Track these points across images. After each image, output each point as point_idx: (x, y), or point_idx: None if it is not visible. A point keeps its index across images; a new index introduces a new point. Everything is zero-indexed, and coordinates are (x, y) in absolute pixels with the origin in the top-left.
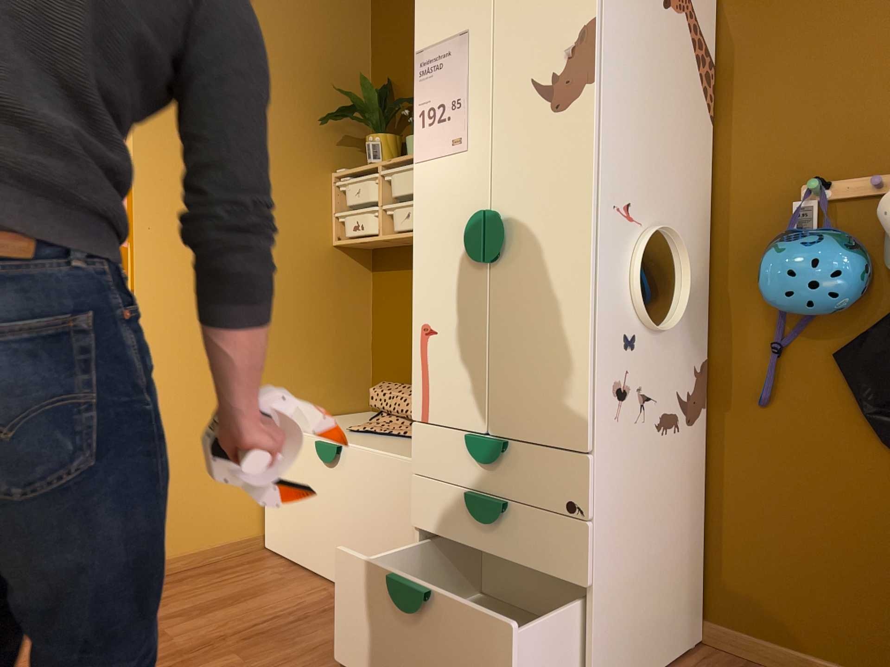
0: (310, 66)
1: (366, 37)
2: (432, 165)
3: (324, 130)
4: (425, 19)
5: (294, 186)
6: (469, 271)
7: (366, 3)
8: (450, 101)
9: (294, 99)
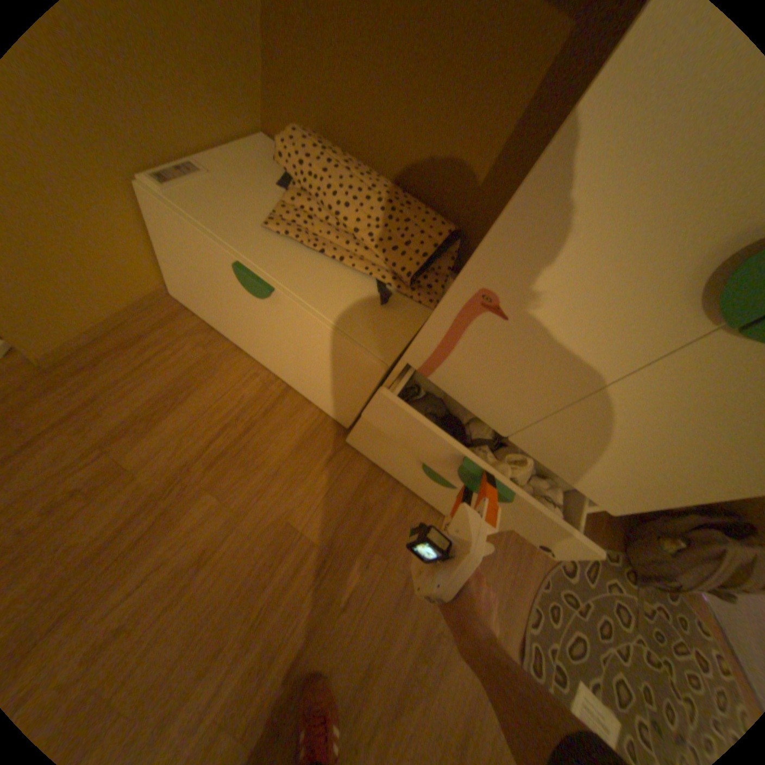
0: None
1: None
2: None
3: None
4: None
5: None
6: (668, 297)
7: None
8: None
9: None
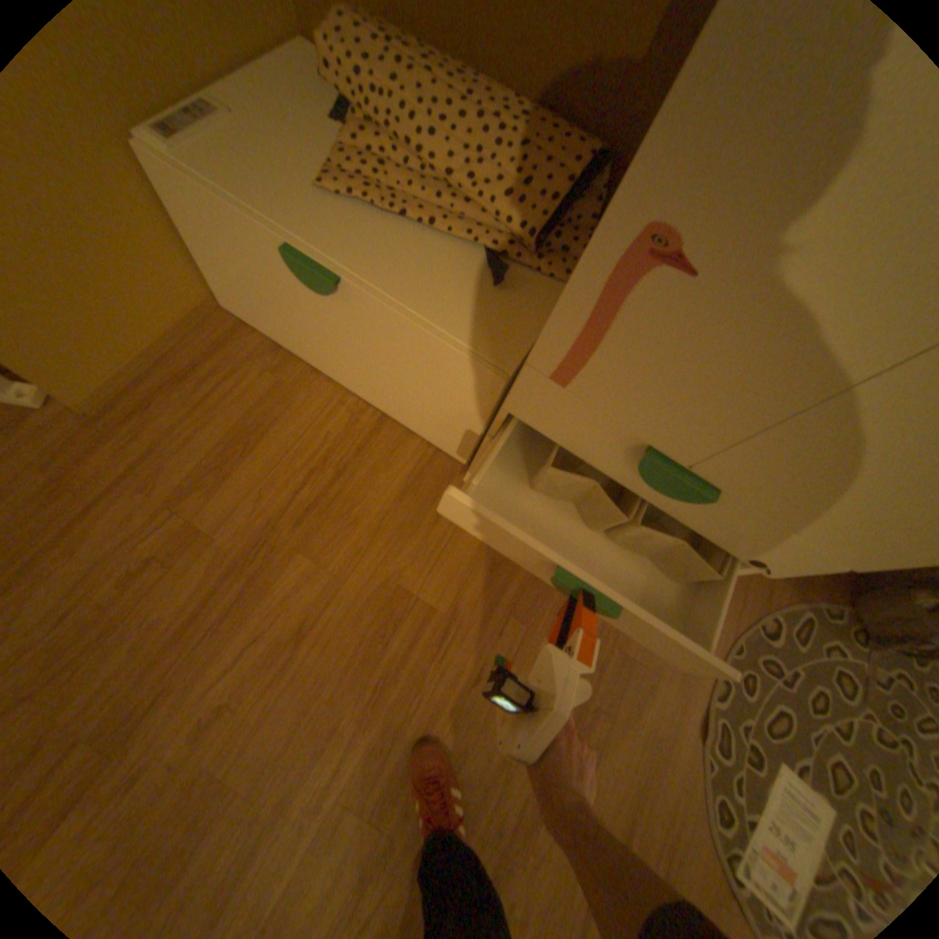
0: None
1: None
2: None
3: None
4: None
5: None
6: None
7: None
8: None
9: None
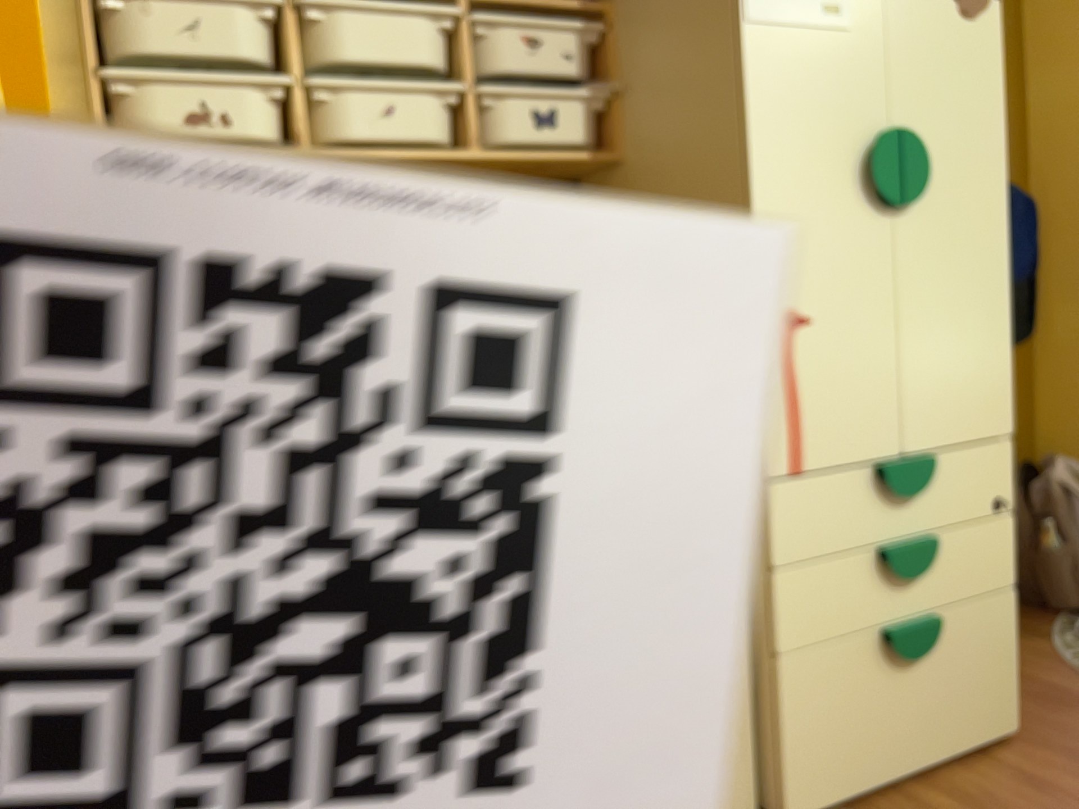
0: None
1: None
2: (785, 35)
3: None
4: None
5: None
6: (864, 220)
7: None
8: None
9: None
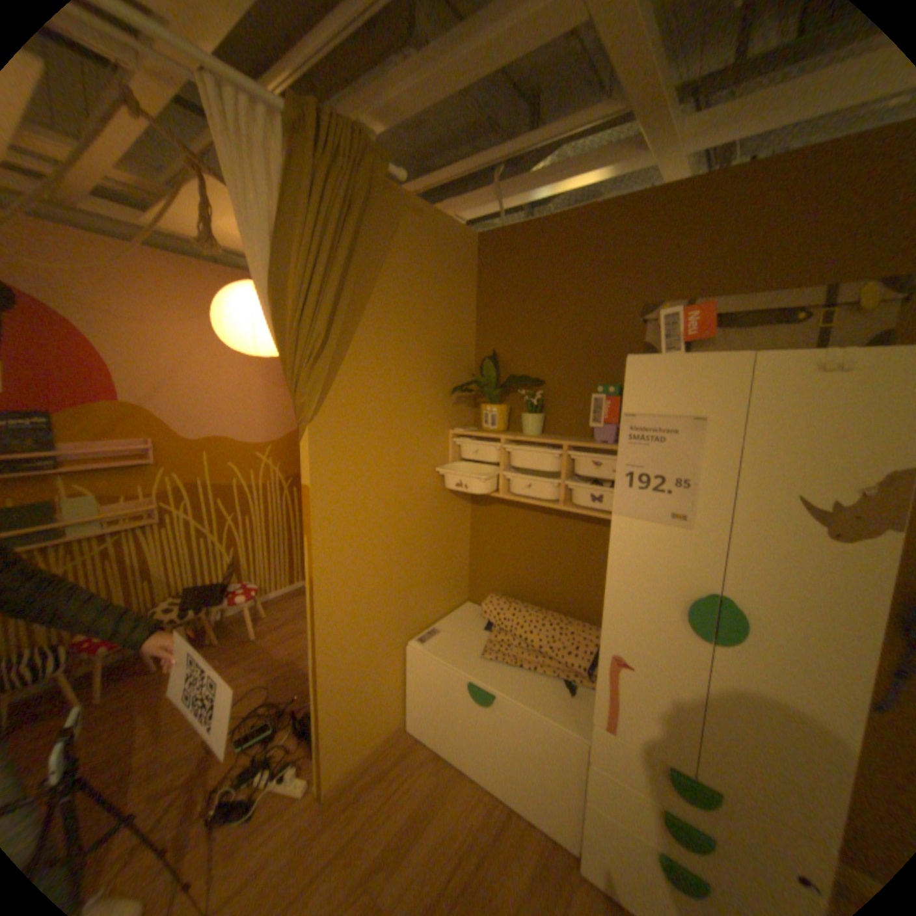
0: (436, 342)
1: (472, 309)
2: (640, 525)
3: (445, 396)
4: (641, 384)
5: (425, 449)
6: (684, 637)
7: (473, 279)
8: (673, 477)
9: (426, 374)
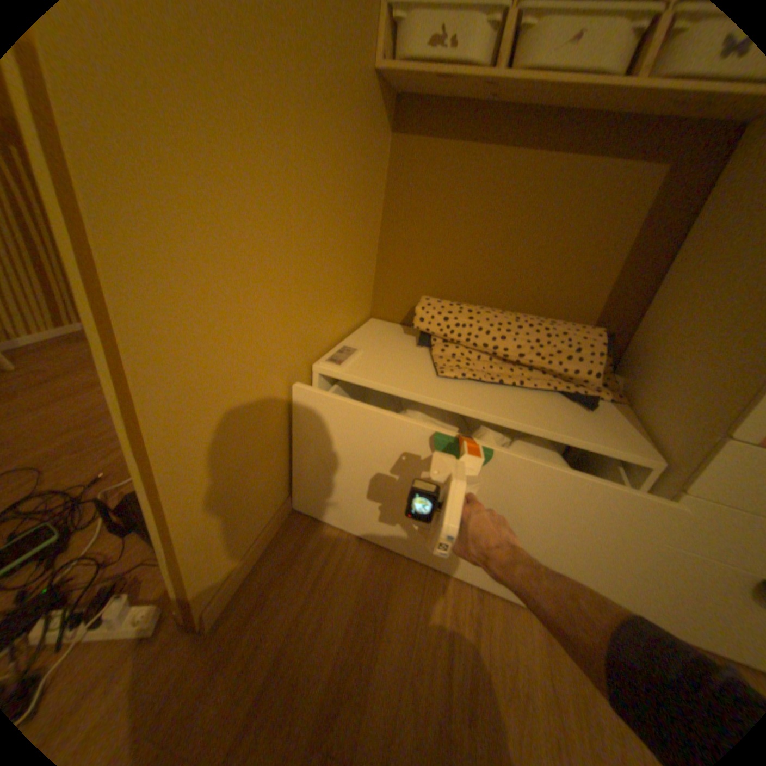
0: None
1: None
2: None
3: None
4: None
5: None
6: None
7: None
8: None
9: None
